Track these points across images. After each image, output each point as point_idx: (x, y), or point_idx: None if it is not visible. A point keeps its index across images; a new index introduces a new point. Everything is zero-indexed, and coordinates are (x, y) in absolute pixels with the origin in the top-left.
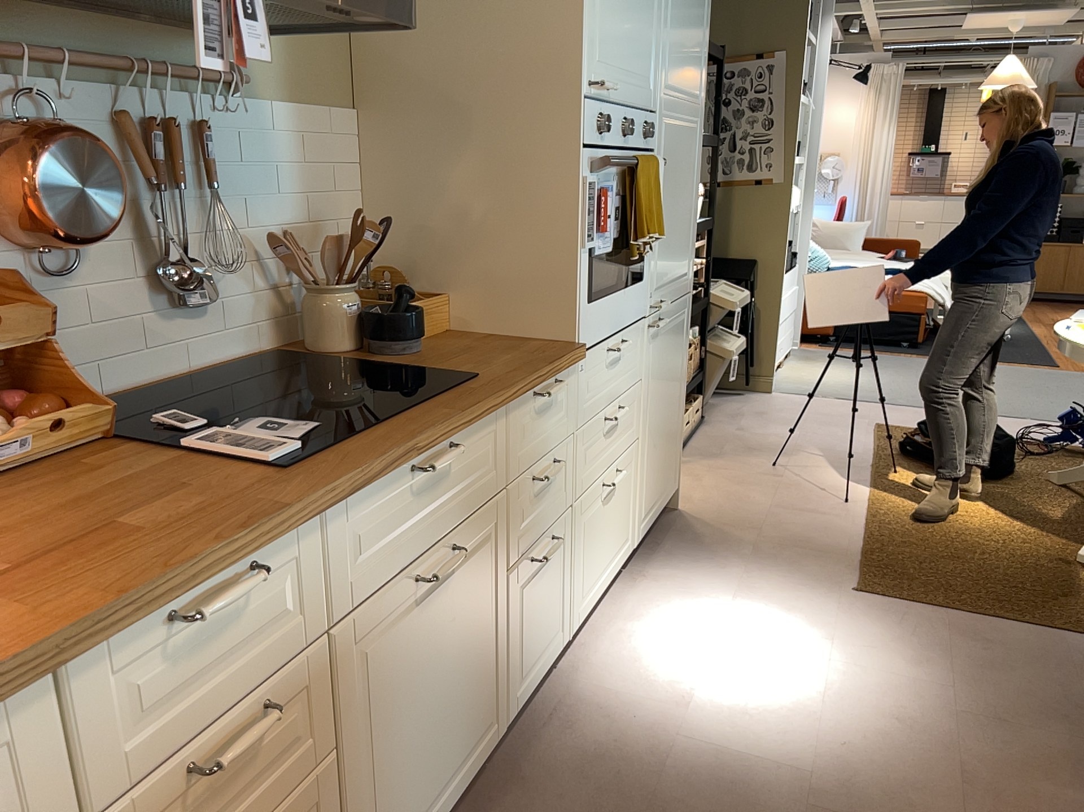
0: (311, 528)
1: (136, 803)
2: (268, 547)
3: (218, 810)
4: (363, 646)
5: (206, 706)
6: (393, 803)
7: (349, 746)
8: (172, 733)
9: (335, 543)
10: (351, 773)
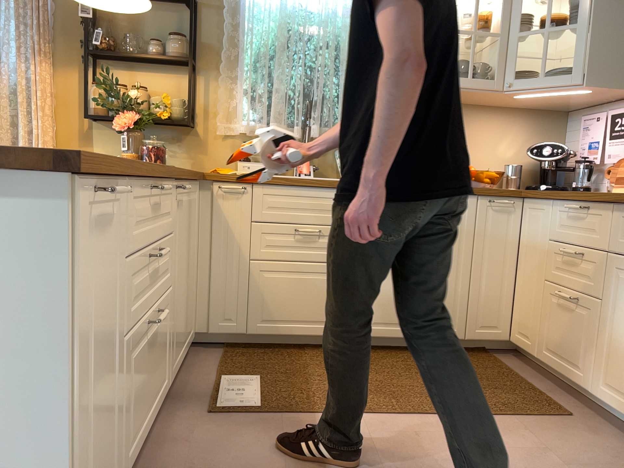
0: (610, 209)
1: (558, 246)
2: (591, 203)
3: (570, 272)
4: (623, 275)
5: (574, 238)
6: (622, 368)
7: (608, 309)
8: (566, 237)
9: (619, 222)
10: (607, 321)
